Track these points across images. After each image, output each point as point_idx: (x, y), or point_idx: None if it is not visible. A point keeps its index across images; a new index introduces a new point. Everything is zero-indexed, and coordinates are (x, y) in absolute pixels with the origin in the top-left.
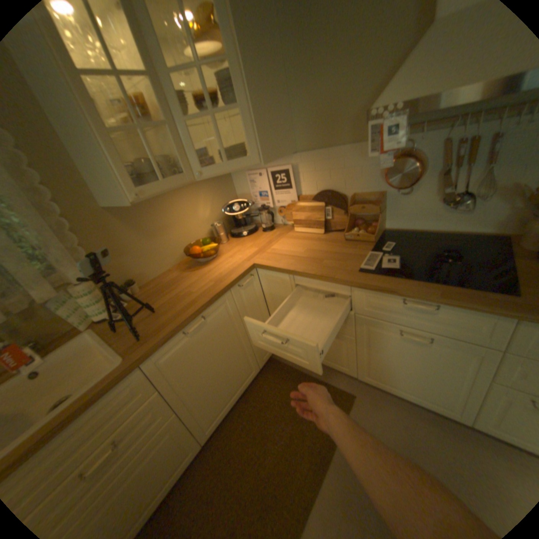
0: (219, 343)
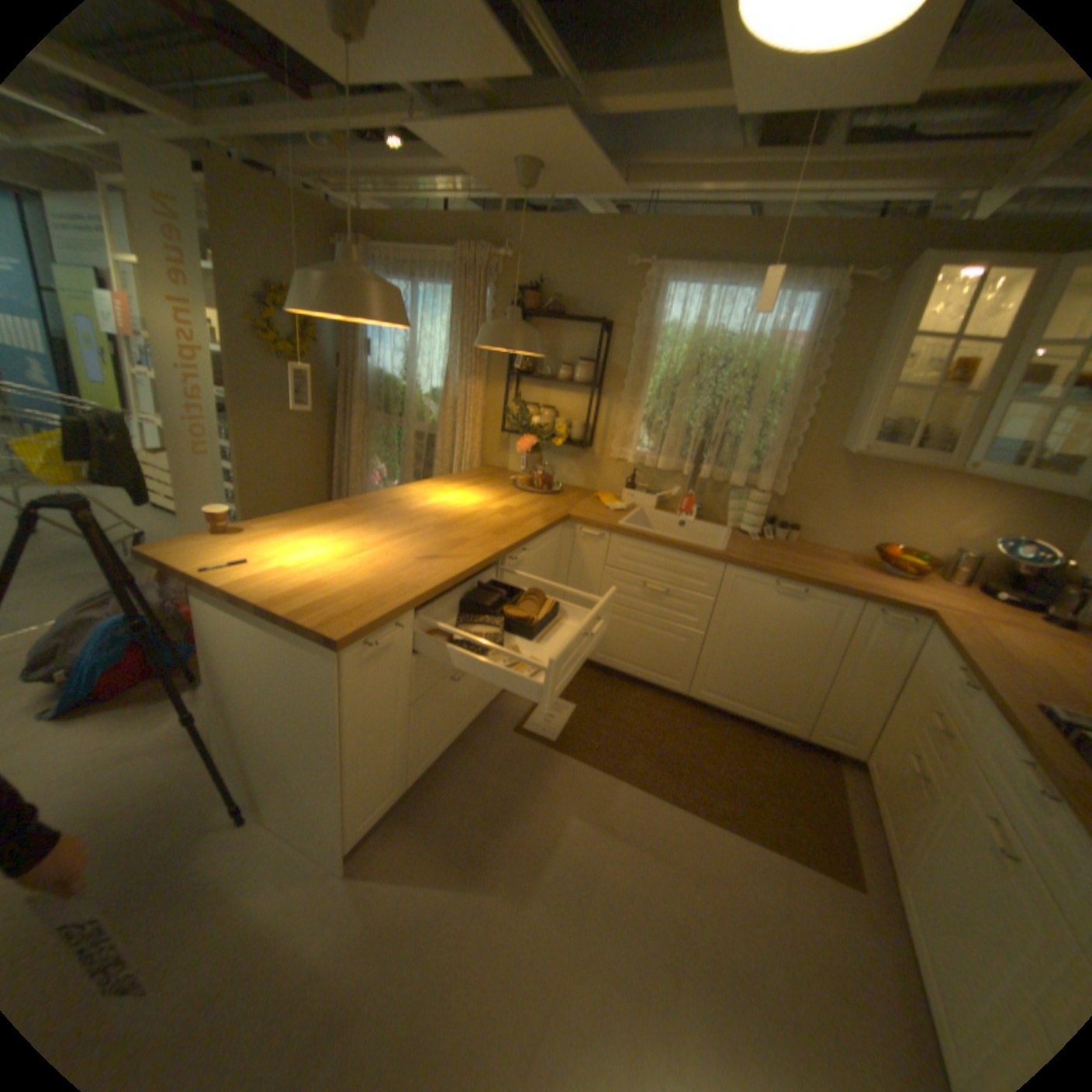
0: (796, 637)
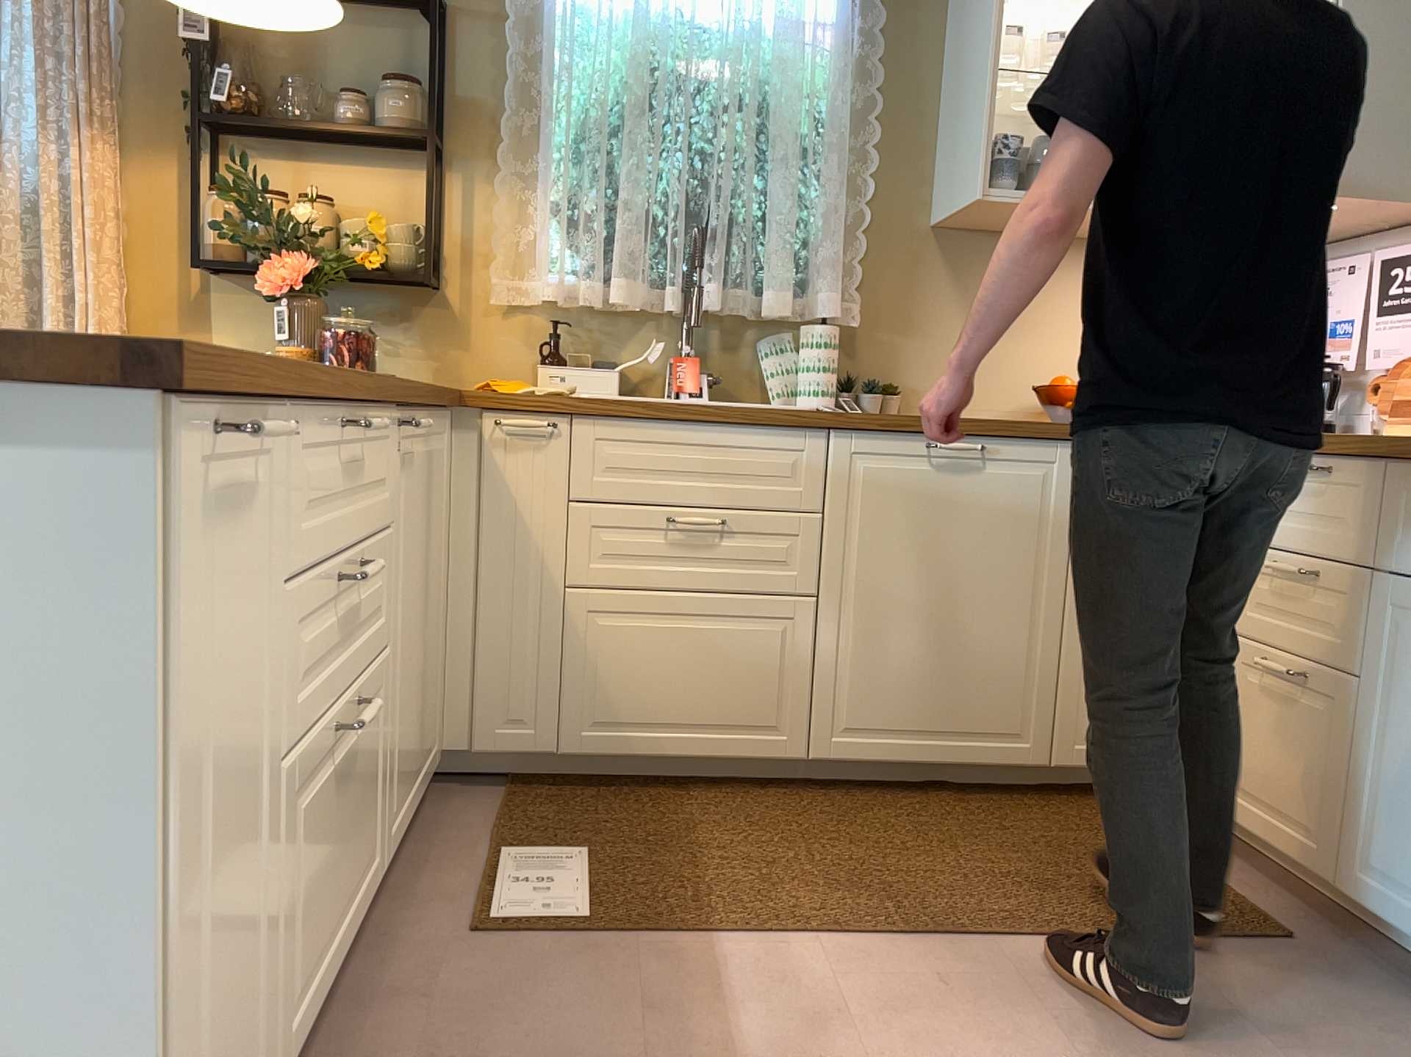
0: (985, 549)
